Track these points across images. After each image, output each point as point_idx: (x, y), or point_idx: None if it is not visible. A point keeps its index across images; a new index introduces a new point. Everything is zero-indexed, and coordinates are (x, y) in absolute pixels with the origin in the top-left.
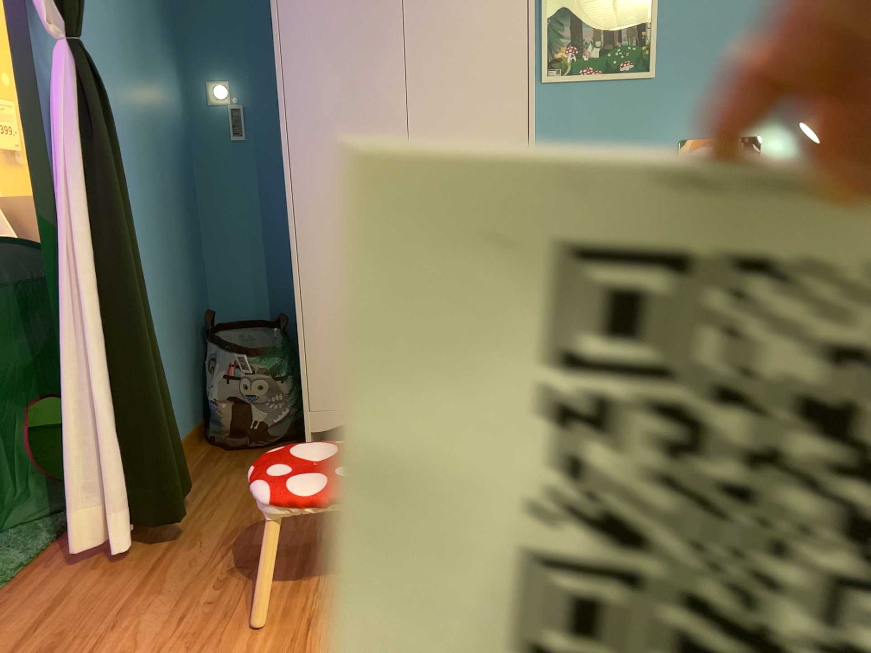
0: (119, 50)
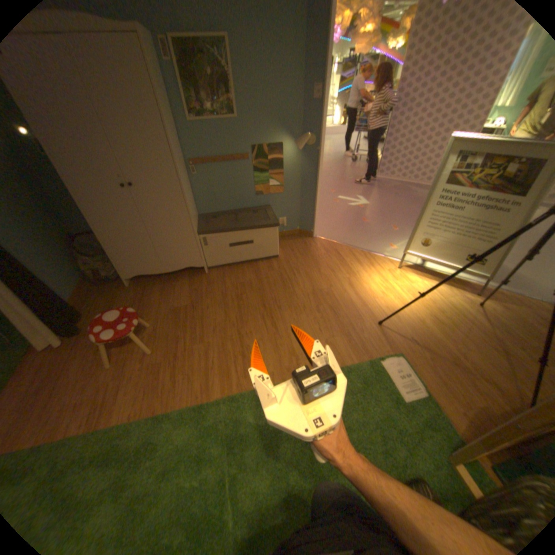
0: None
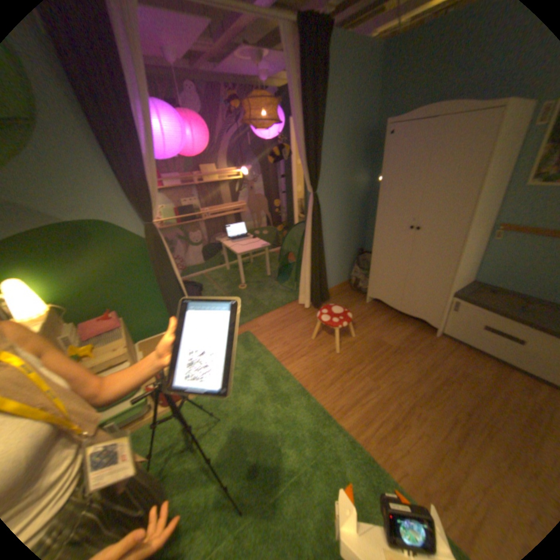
0: (339, 178)
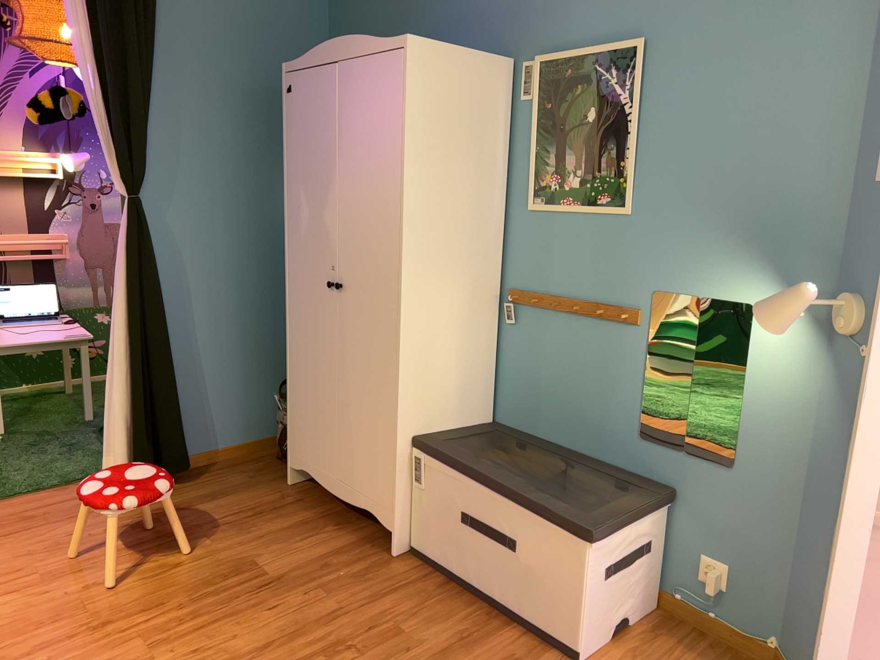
0: (226, 180)
